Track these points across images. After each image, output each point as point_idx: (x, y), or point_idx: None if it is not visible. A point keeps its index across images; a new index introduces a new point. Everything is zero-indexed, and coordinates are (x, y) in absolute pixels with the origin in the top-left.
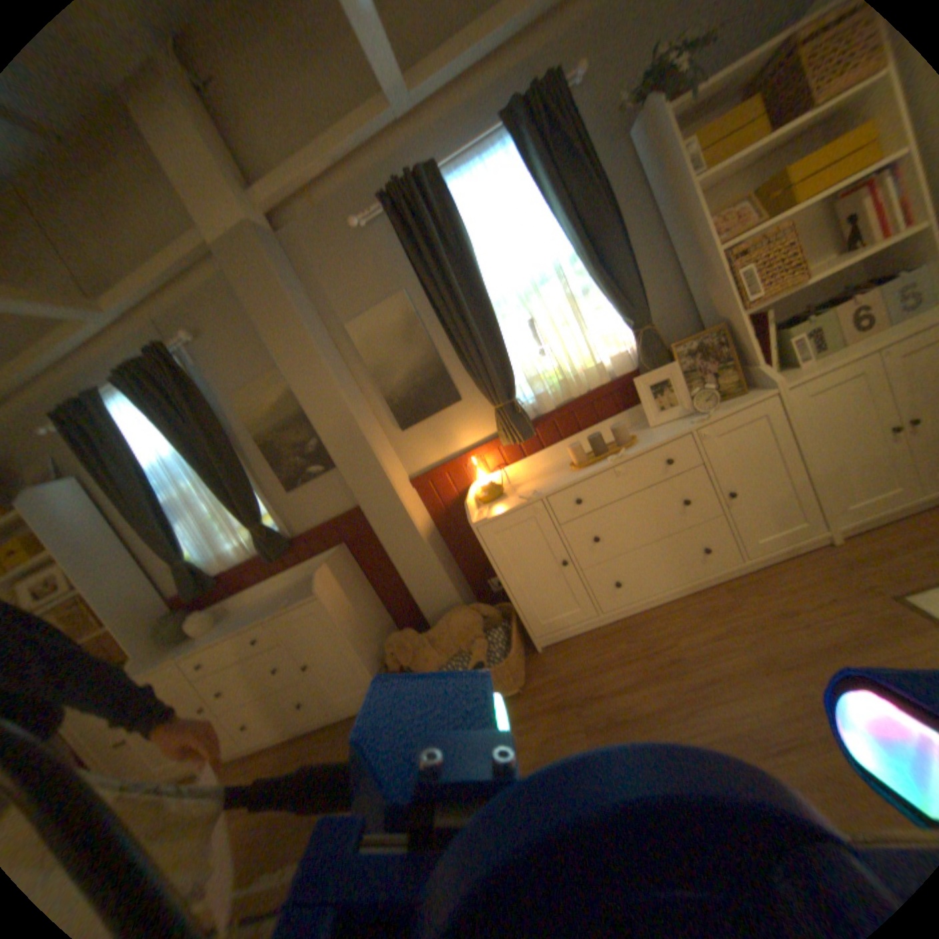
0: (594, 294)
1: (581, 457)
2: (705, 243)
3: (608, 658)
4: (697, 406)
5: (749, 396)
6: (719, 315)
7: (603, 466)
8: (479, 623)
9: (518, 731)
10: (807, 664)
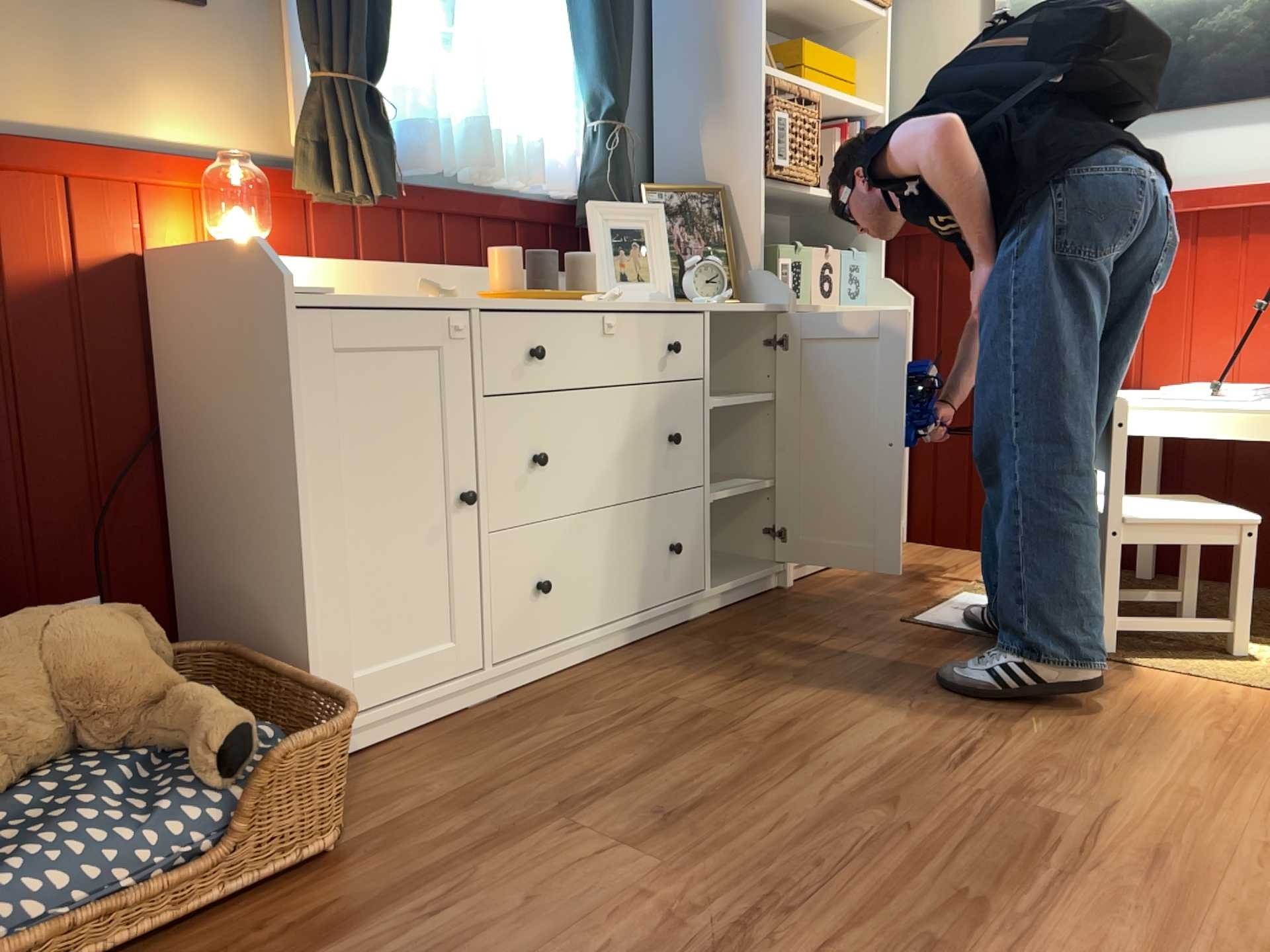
0: (554, 20)
1: (518, 284)
2: (739, 54)
3: (548, 742)
4: (694, 286)
5: (752, 305)
6: (708, 180)
7: (584, 304)
8: (152, 658)
9: (412, 917)
10: (889, 681)
